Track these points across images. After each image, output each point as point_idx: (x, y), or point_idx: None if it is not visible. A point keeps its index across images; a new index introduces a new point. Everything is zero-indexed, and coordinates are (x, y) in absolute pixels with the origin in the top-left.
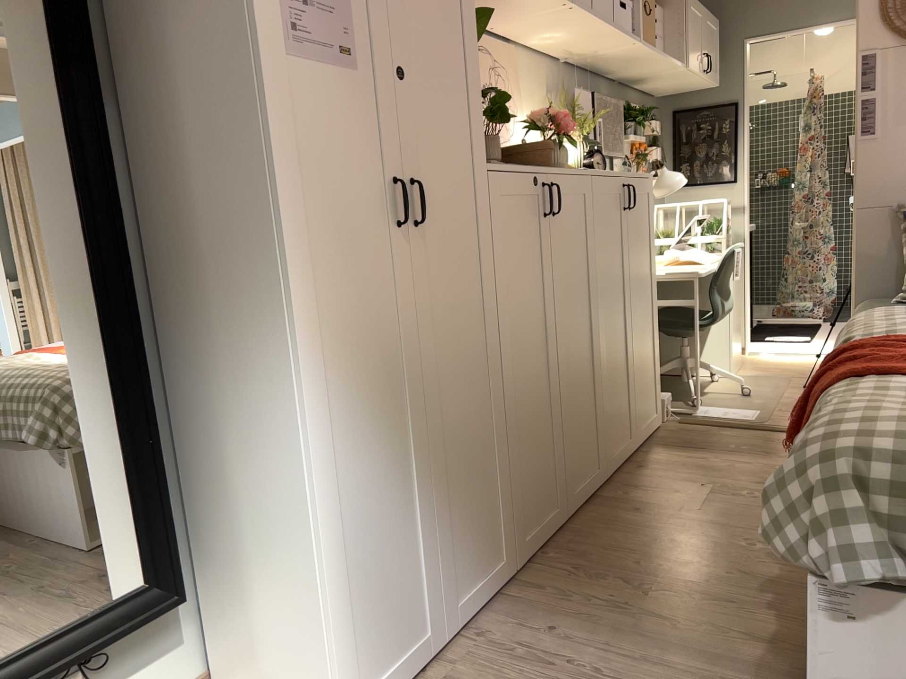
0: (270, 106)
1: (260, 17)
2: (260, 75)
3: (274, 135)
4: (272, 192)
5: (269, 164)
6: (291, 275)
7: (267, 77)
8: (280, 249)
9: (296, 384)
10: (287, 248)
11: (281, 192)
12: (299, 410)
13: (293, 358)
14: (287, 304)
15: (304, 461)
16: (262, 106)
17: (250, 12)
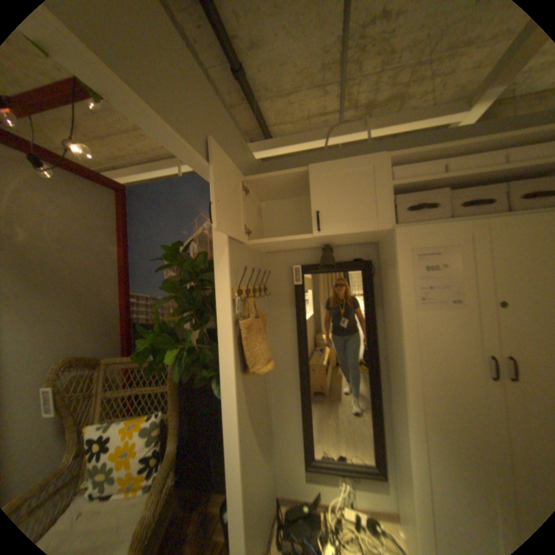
0: (409, 332)
1: (406, 301)
2: (404, 322)
3: (410, 343)
4: (407, 364)
5: (406, 354)
6: (414, 396)
7: (408, 322)
8: (409, 385)
9: (413, 439)
10: (413, 385)
11: (412, 364)
12: (414, 449)
13: (412, 428)
14: (410, 406)
15: (415, 471)
16: (405, 333)
17: (402, 301)
